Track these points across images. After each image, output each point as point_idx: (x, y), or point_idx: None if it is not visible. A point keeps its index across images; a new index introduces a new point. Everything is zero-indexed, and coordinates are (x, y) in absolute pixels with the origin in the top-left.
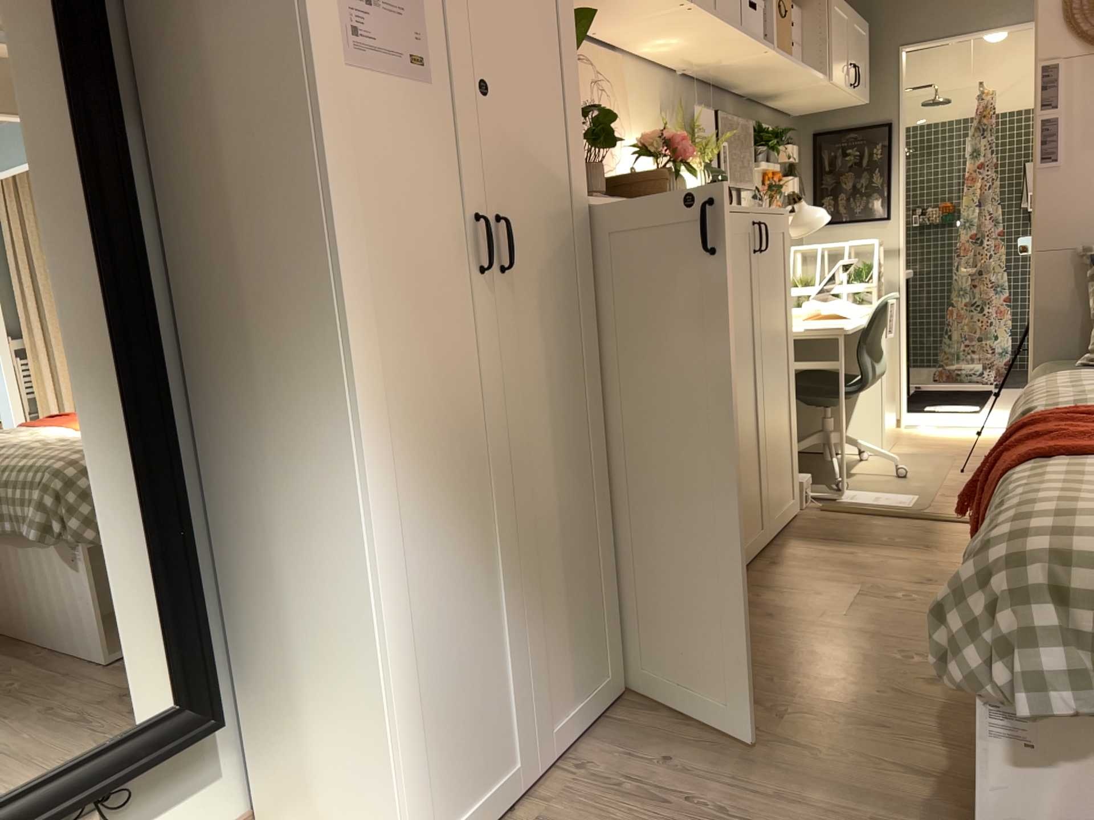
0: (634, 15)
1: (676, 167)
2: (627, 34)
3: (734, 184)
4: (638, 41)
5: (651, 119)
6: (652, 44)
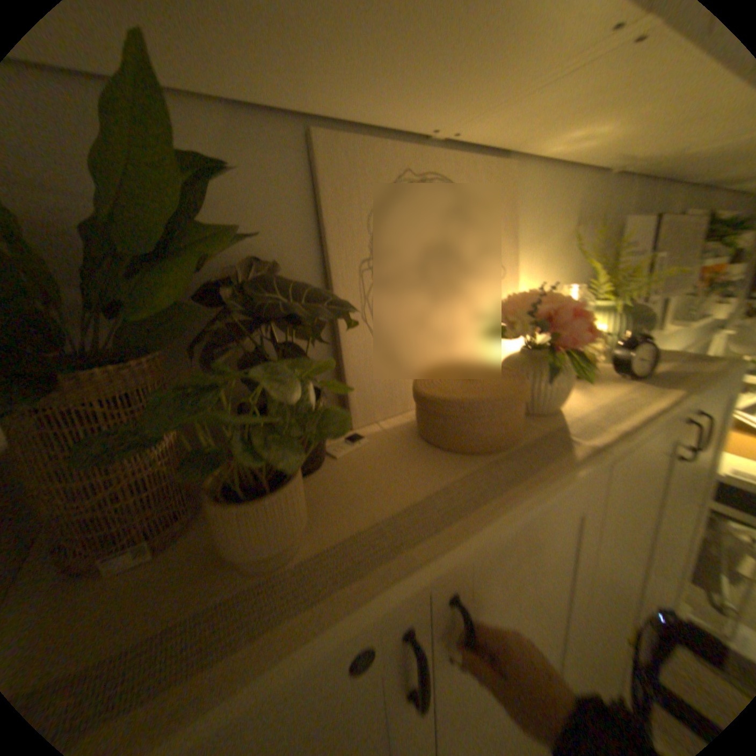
0: (507, 80)
1: (554, 362)
2: (516, 124)
3: (664, 296)
4: (542, 135)
5: (559, 237)
6: (566, 136)
